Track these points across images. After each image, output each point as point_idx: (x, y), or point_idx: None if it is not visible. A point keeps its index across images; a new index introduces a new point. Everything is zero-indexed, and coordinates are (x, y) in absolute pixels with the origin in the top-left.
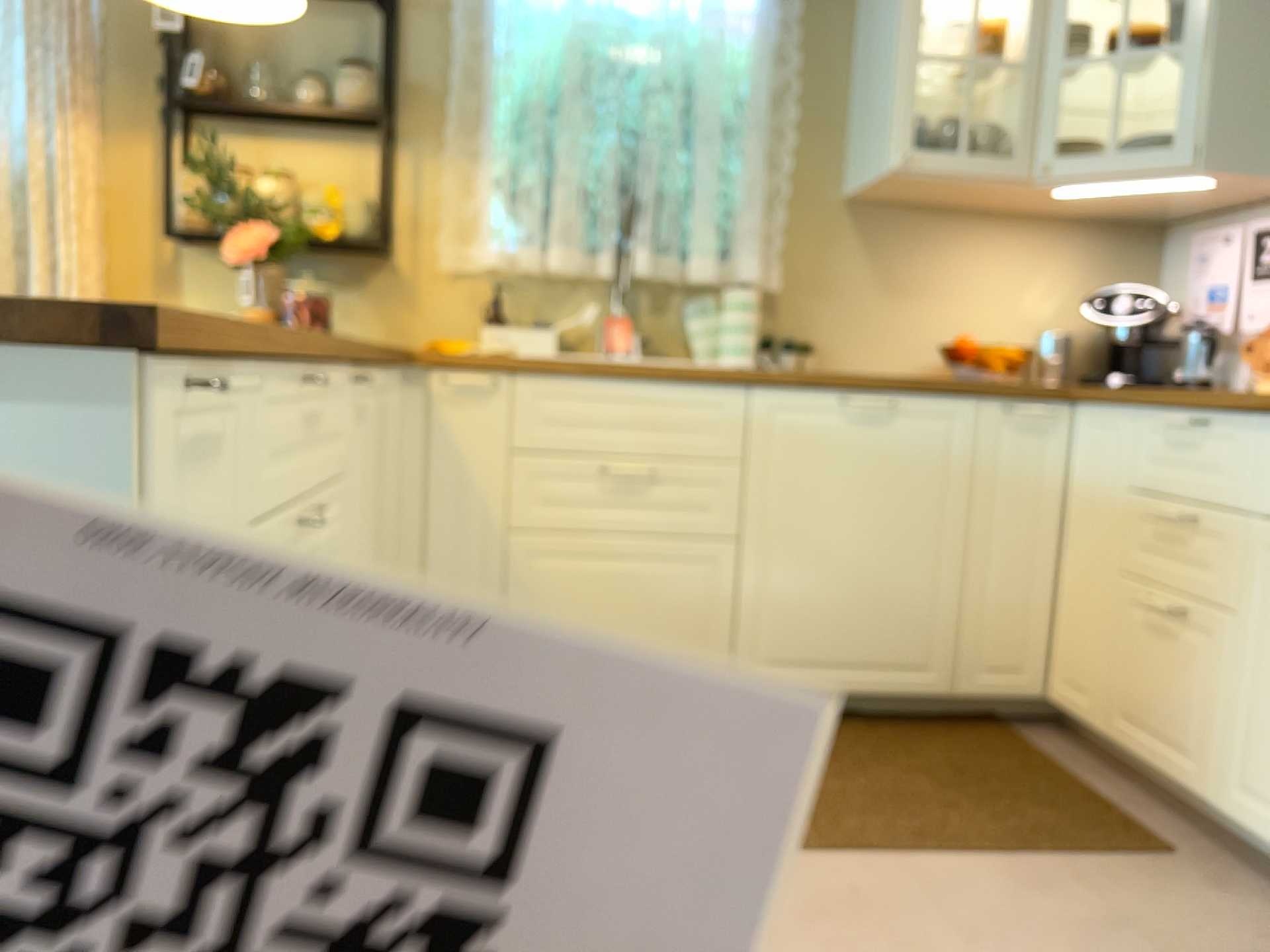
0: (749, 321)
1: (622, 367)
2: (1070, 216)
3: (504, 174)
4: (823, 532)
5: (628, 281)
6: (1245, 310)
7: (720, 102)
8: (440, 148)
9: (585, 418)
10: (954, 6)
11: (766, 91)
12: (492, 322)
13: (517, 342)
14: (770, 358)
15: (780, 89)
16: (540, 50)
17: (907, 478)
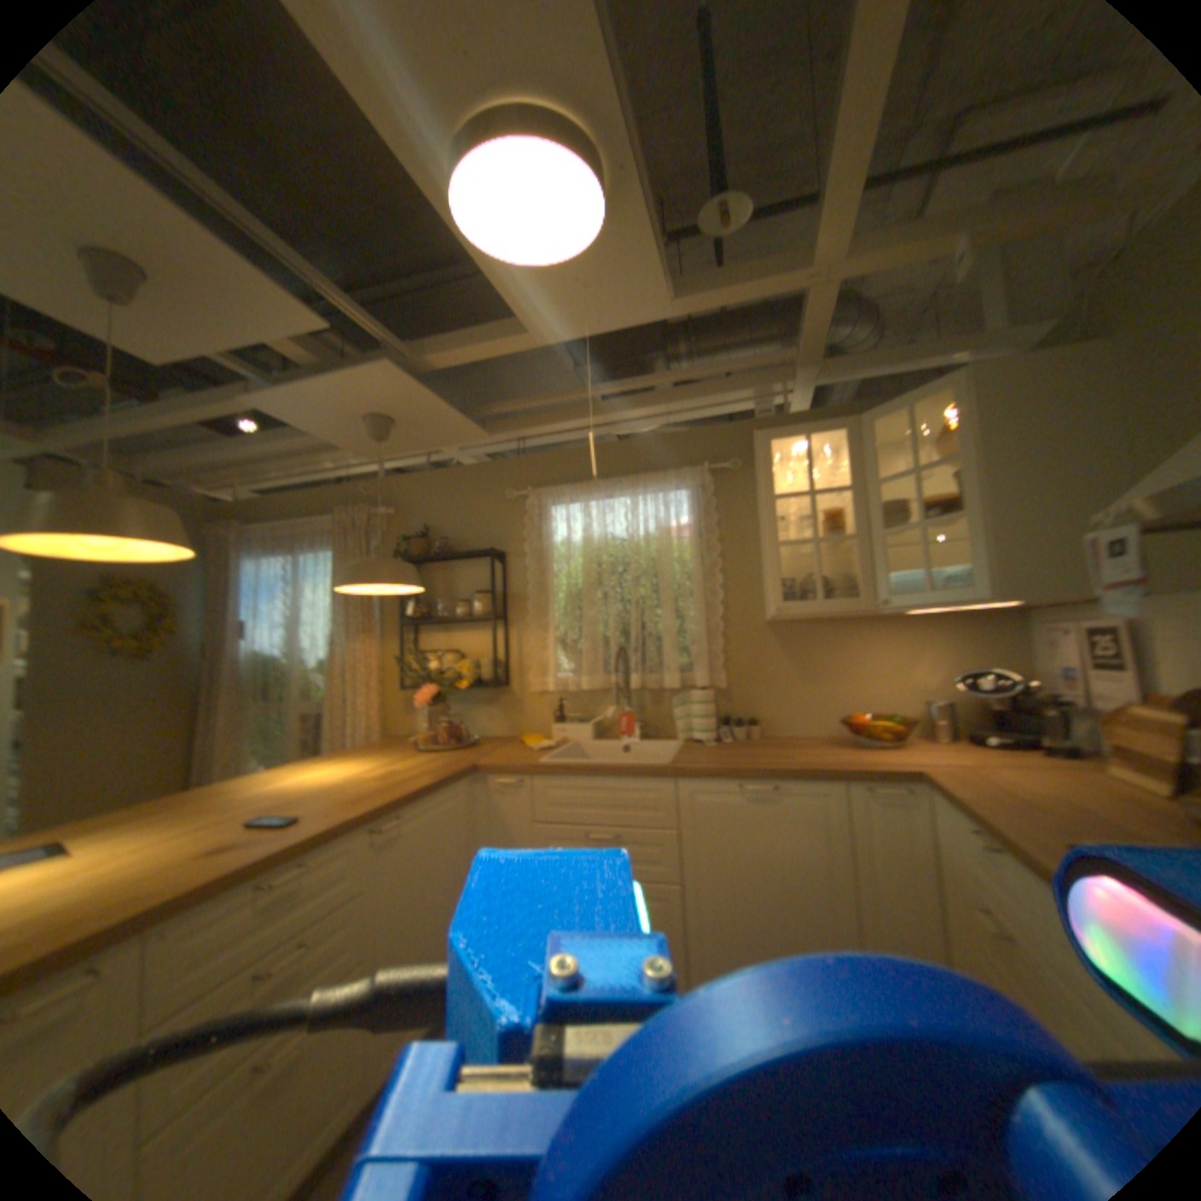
0: (705, 712)
1: (594, 770)
2: (939, 615)
3: (561, 636)
4: (741, 883)
5: (635, 689)
6: (1095, 688)
7: (676, 579)
8: (530, 625)
9: (576, 802)
10: (815, 499)
11: (705, 567)
12: (563, 718)
13: (571, 732)
14: (726, 733)
15: (712, 566)
16: (573, 568)
17: (798, 843)
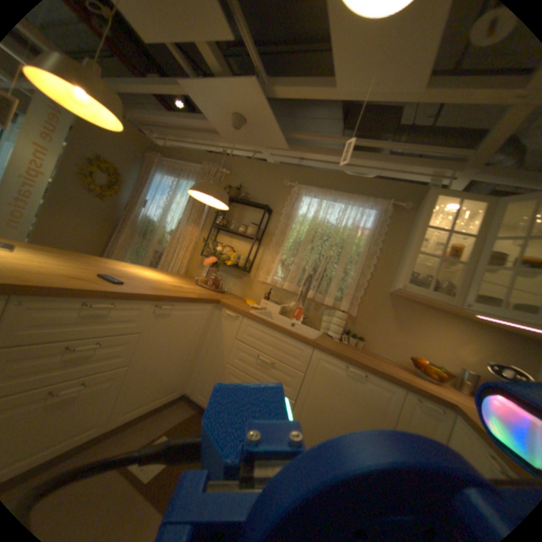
0: (339, 324)
1: (274, 326)
2: (490, 327)
3: (282, 260)
4: (326, 415)
5: (308, 299)
6: None
7: (351, 254)
8: (269, 249)
9: (259, 338)
10: (446, 239)
11: (368, 253)
12: (268, 299)
13: (269, 306)
14: (345, 339)
15: (373, 254)
16: (301, 229)
17: (366, 410)
